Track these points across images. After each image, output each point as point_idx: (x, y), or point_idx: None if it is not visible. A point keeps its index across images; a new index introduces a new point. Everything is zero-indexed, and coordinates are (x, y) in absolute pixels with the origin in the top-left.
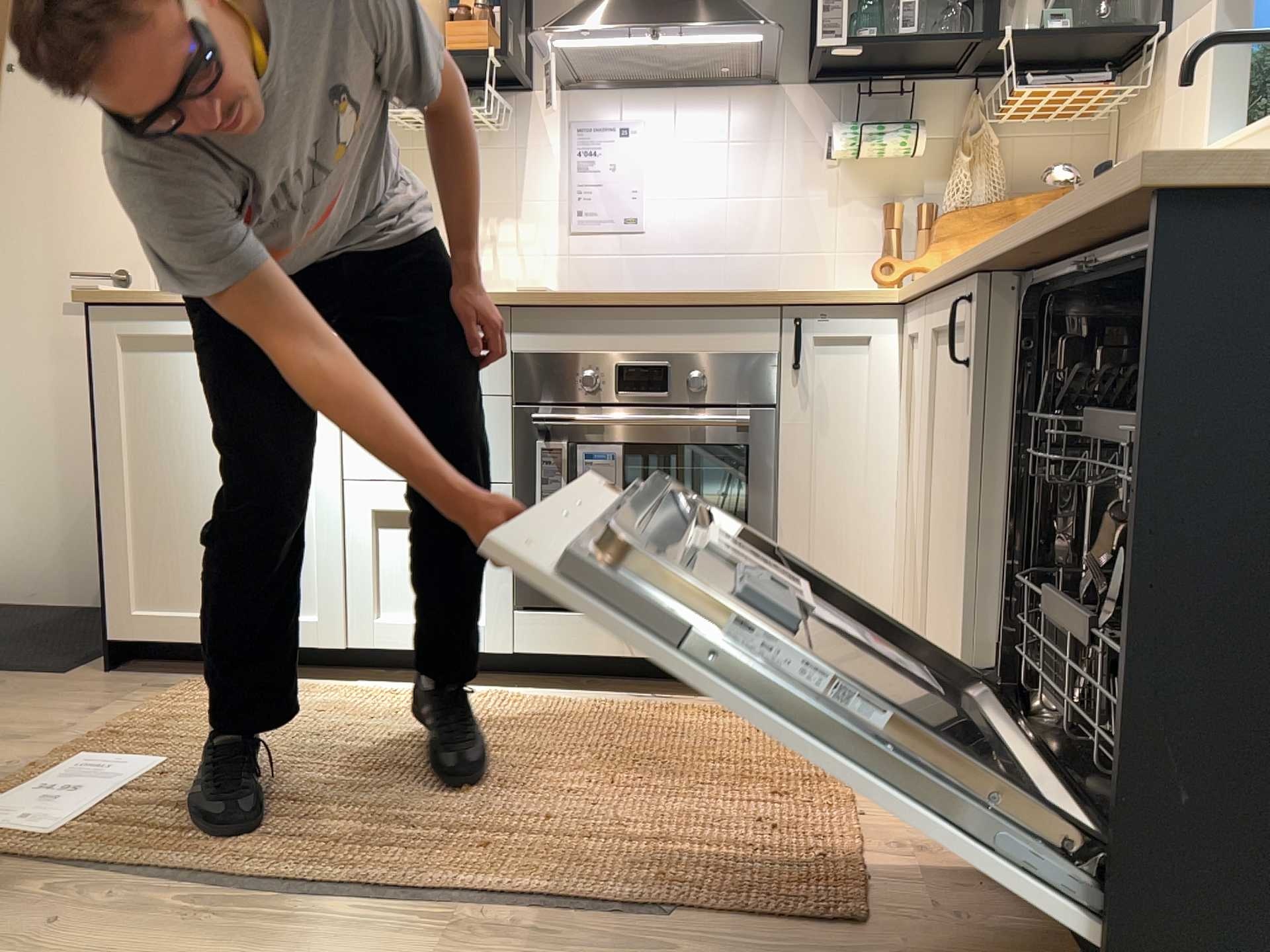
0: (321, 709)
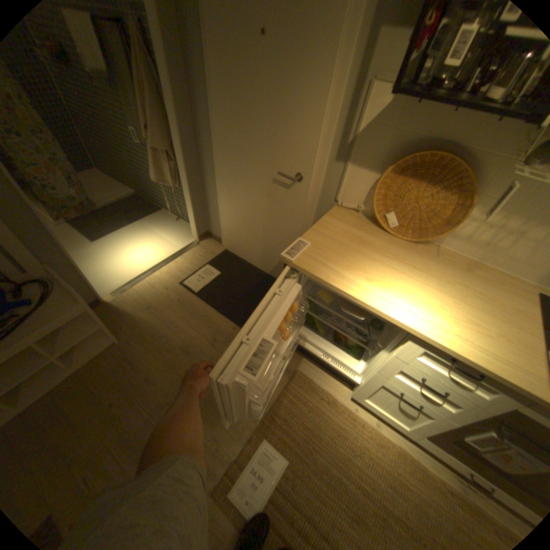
0: (338, 429)
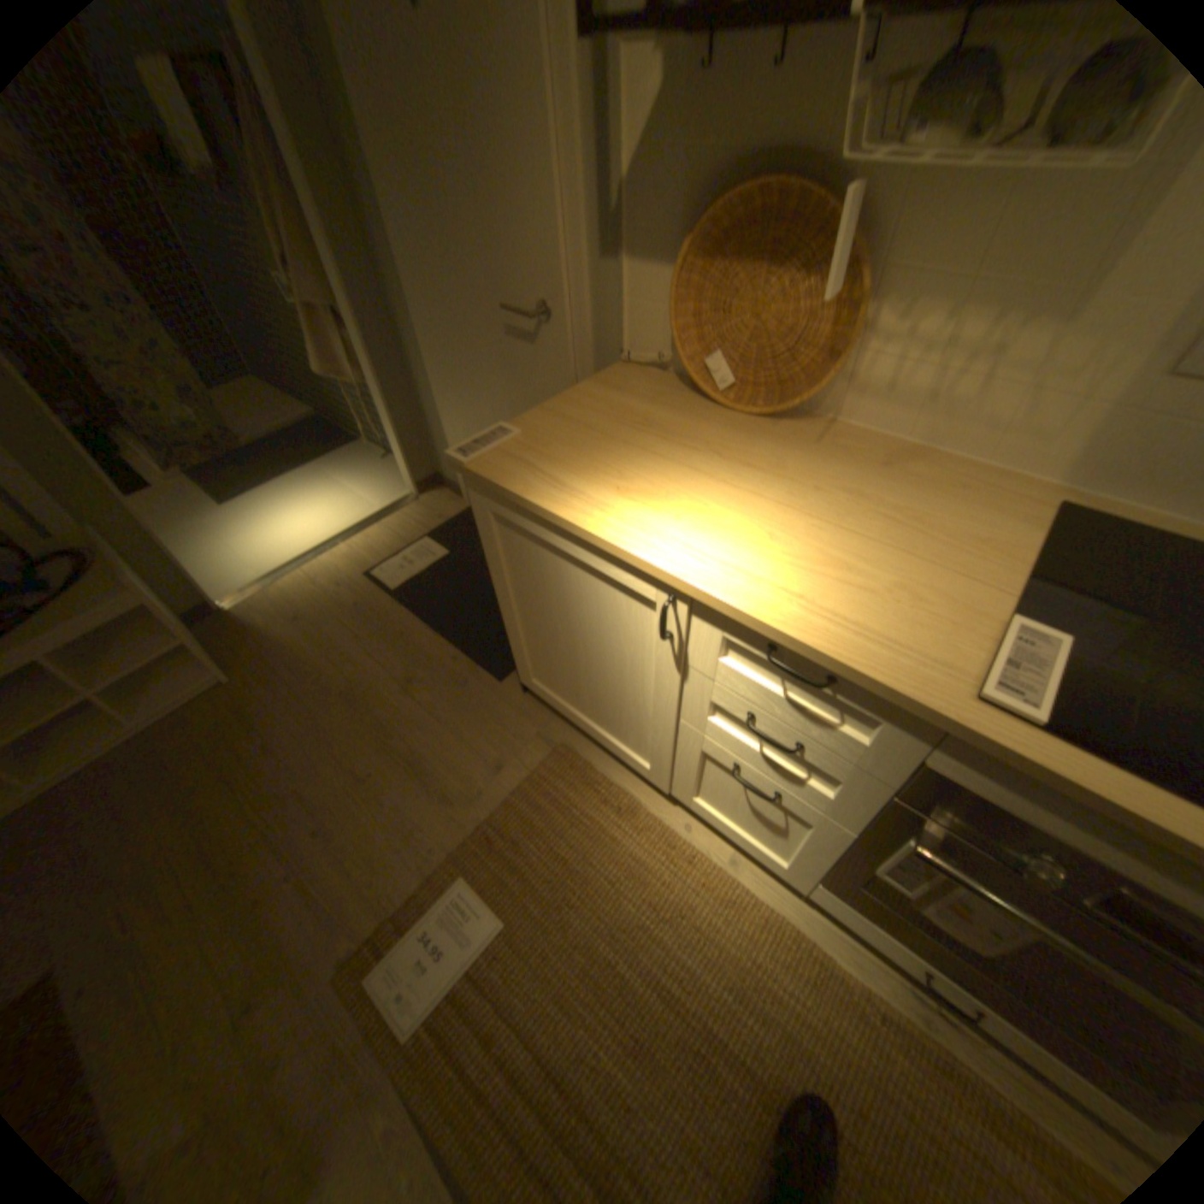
0: (633, 863)
